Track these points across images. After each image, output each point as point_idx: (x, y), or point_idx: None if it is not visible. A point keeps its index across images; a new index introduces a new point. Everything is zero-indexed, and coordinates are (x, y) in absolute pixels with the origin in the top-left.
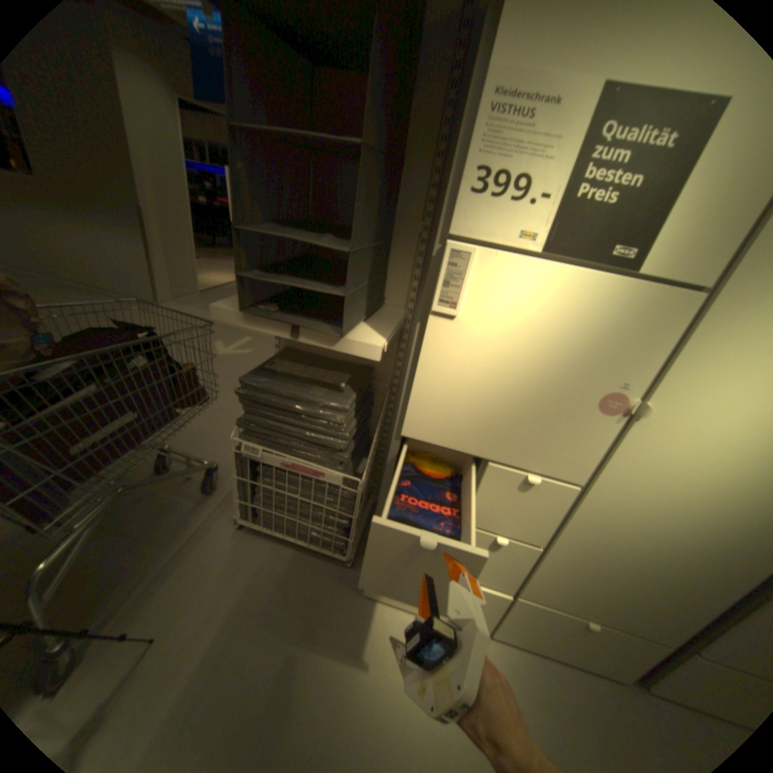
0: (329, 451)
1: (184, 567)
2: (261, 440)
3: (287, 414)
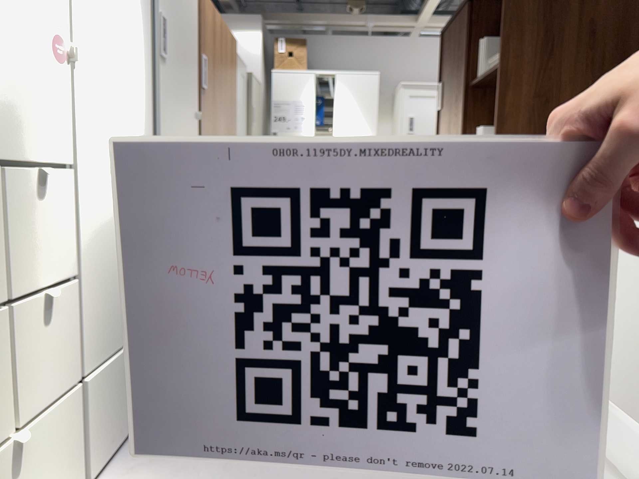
0: None
1: None
2: None
3: None
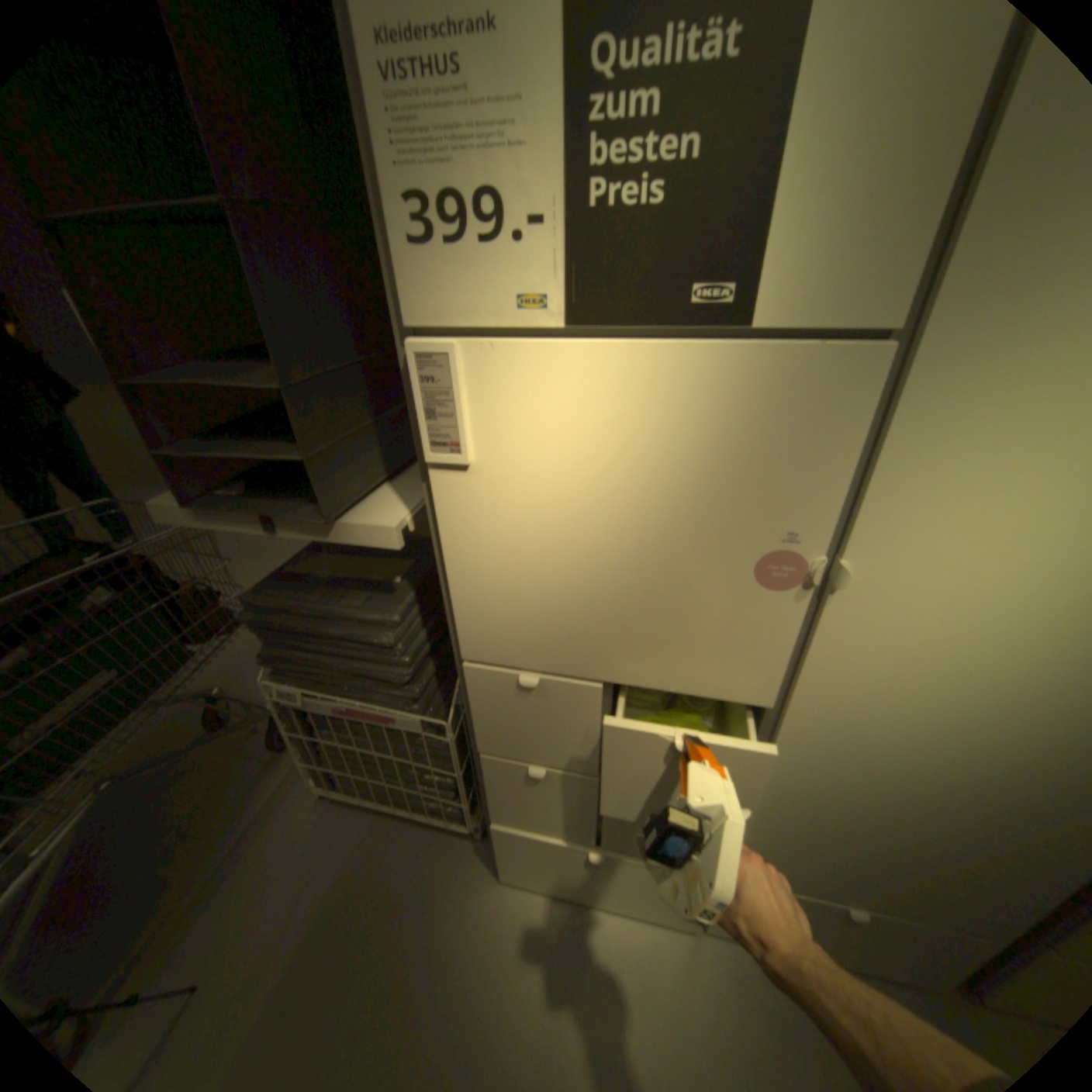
0: (391, 685)
1: (242, 869)
2: (296, 681)
3: (316, 640)
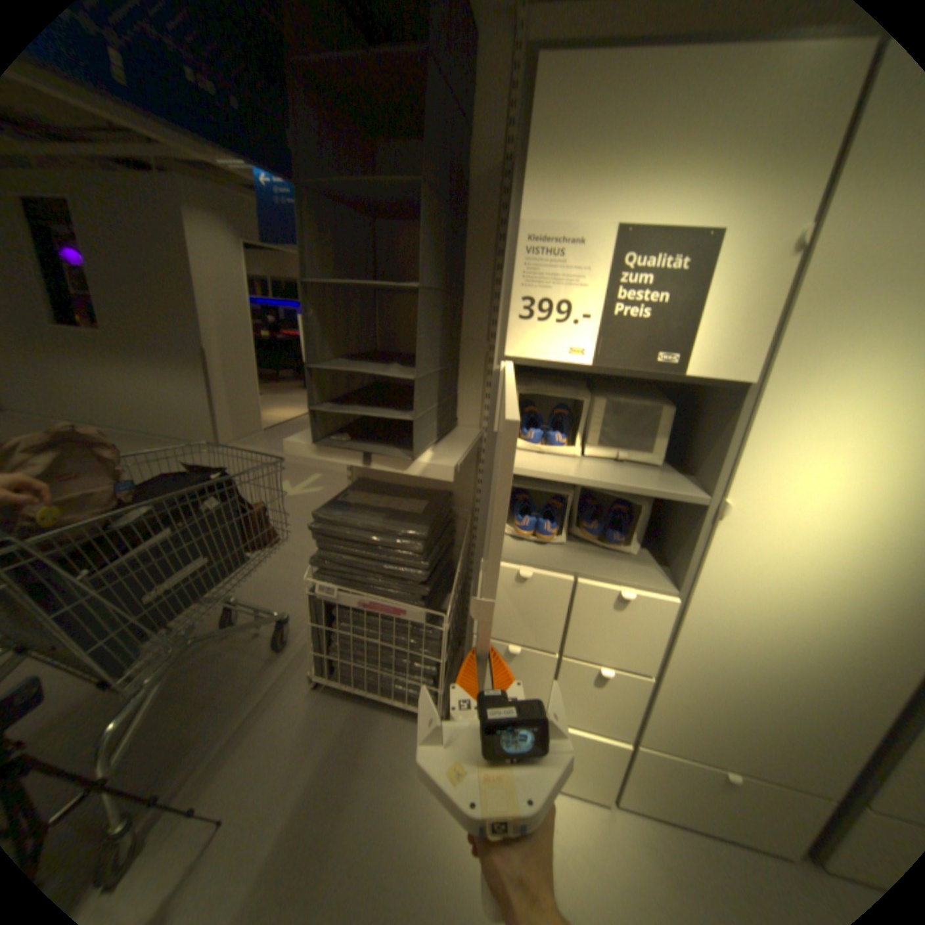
0: (410, 585)
1: (253, 737)
2: (336, 579)
3: (362, 547)
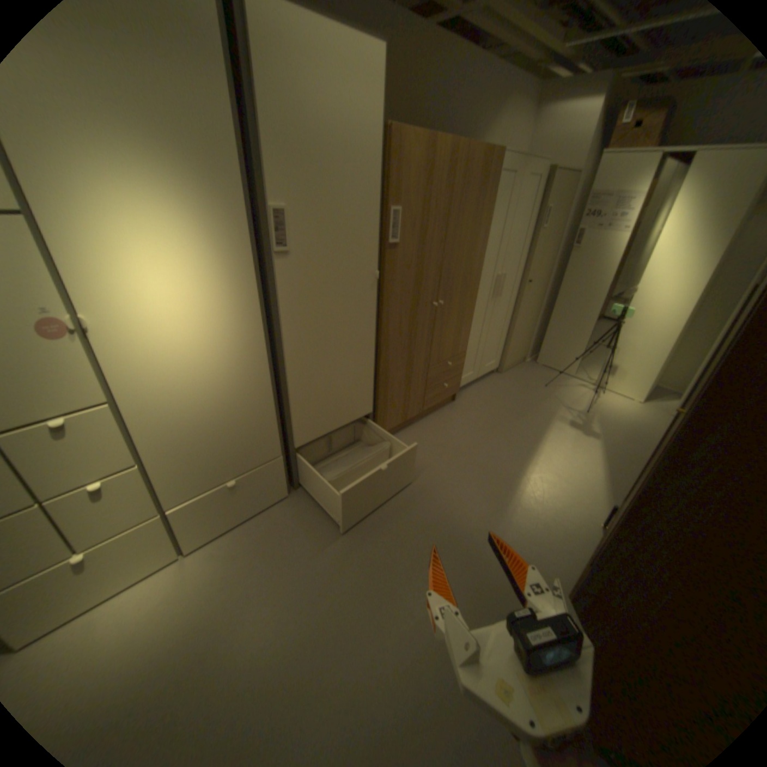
0: None
1: None
2: None
3: None
